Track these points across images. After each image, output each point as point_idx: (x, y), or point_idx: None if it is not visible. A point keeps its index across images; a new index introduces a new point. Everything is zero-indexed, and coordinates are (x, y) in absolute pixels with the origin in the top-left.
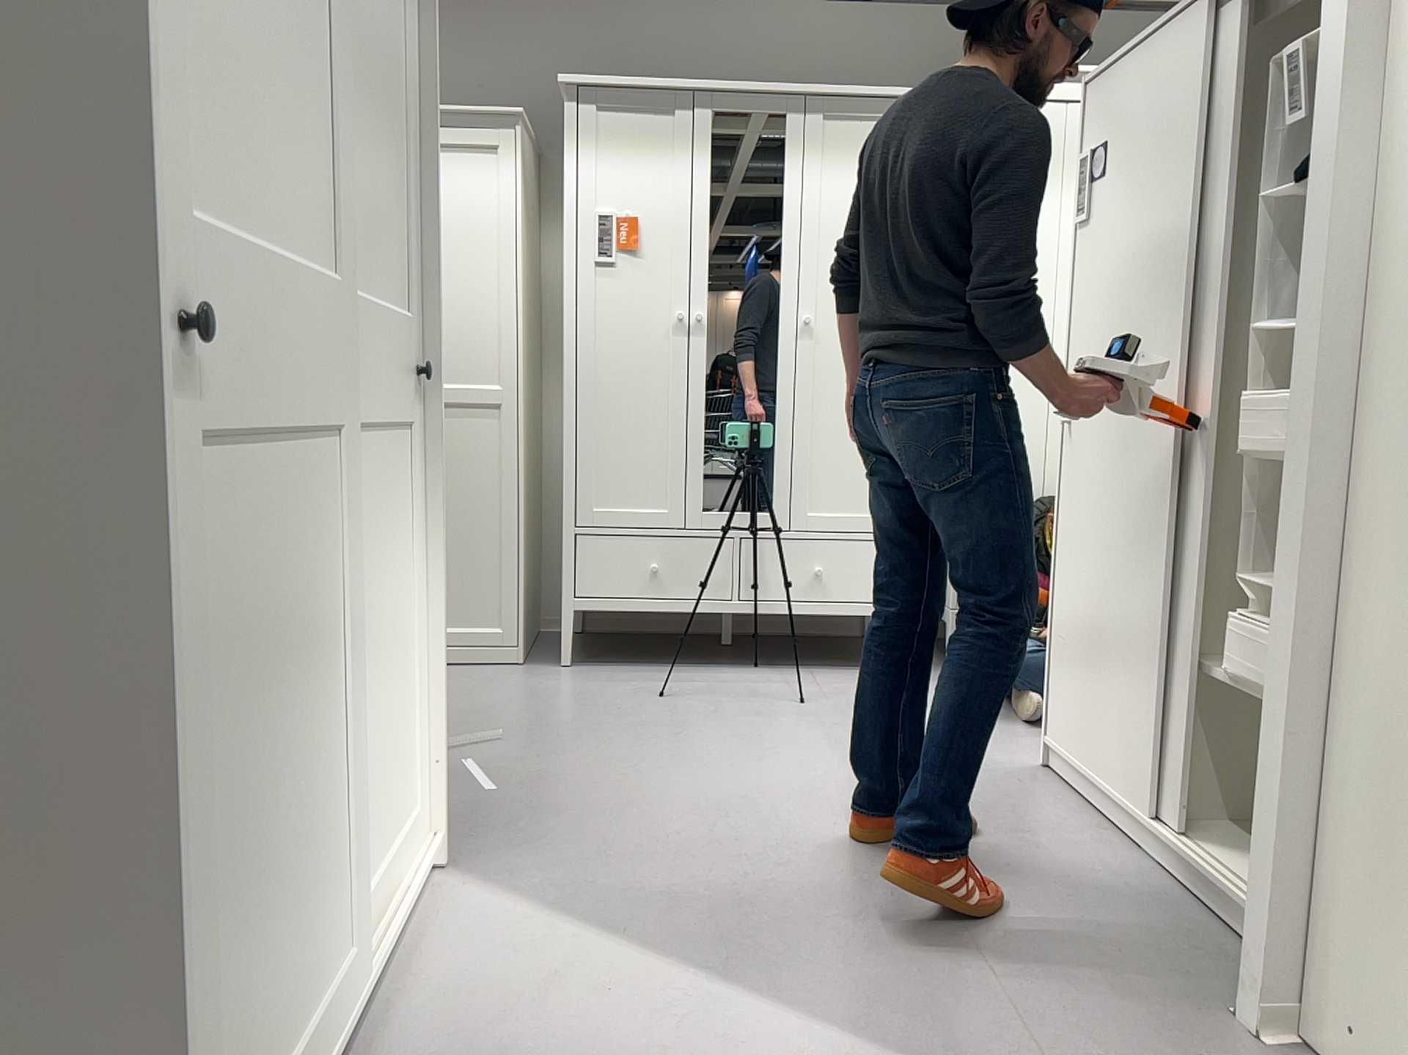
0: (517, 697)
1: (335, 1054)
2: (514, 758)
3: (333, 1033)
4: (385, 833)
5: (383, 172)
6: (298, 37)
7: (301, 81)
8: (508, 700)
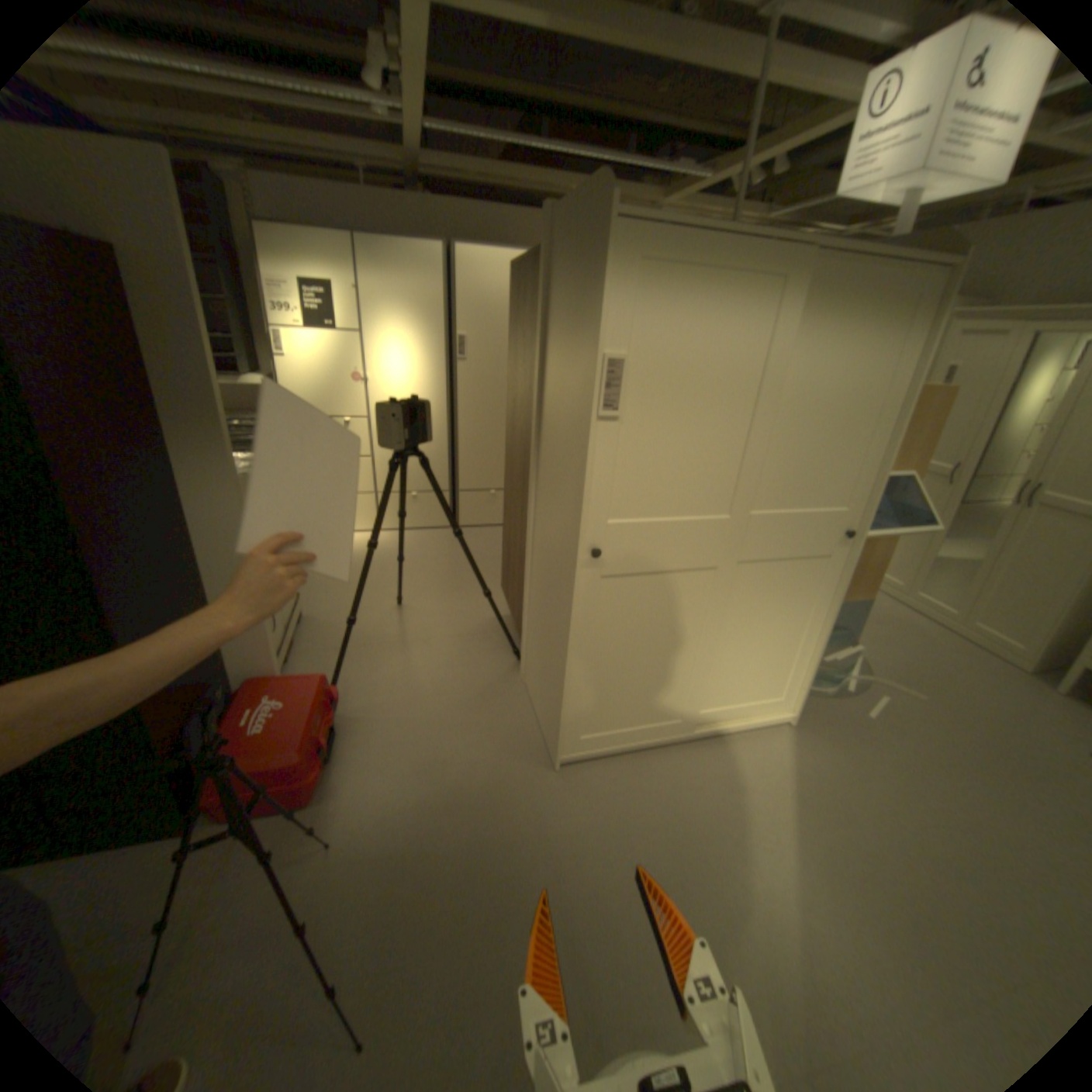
0: (986, 689)
1: (665, 741)
2: (917, 714)
3: (665, 735)
4: (747, 697)
5: (839, 450)
6: (727, 437)
7: (724, 452)
8: (975, 687)
